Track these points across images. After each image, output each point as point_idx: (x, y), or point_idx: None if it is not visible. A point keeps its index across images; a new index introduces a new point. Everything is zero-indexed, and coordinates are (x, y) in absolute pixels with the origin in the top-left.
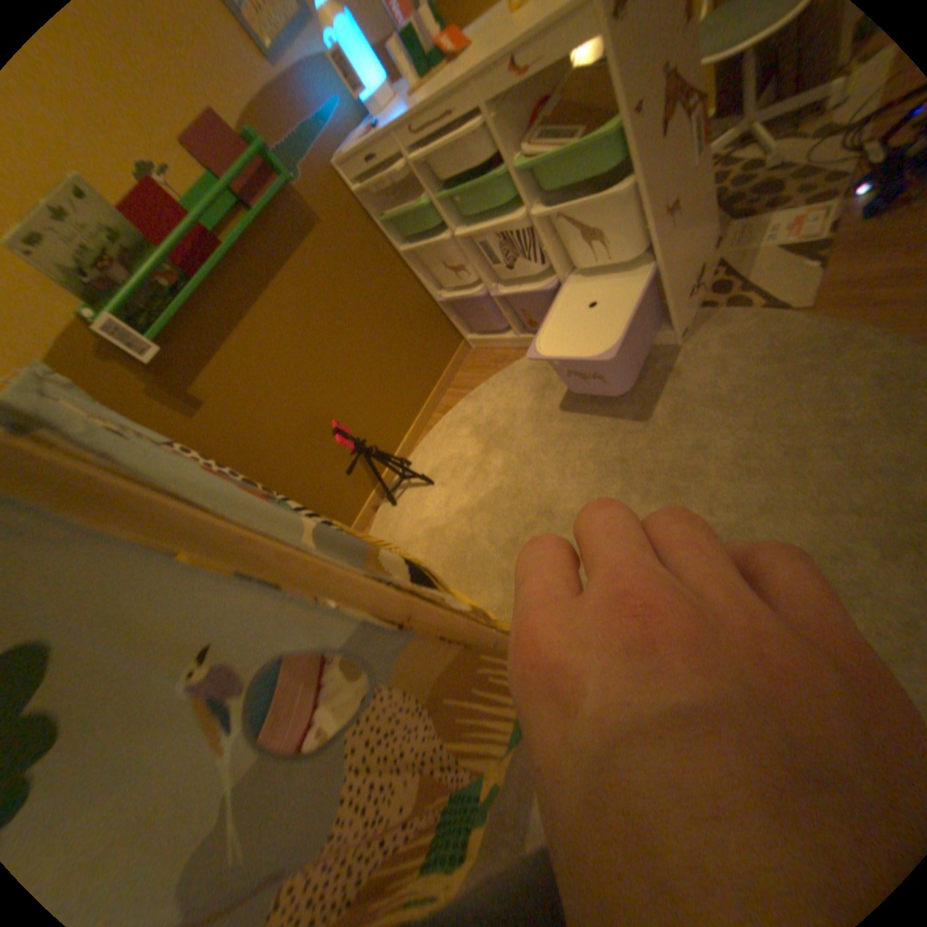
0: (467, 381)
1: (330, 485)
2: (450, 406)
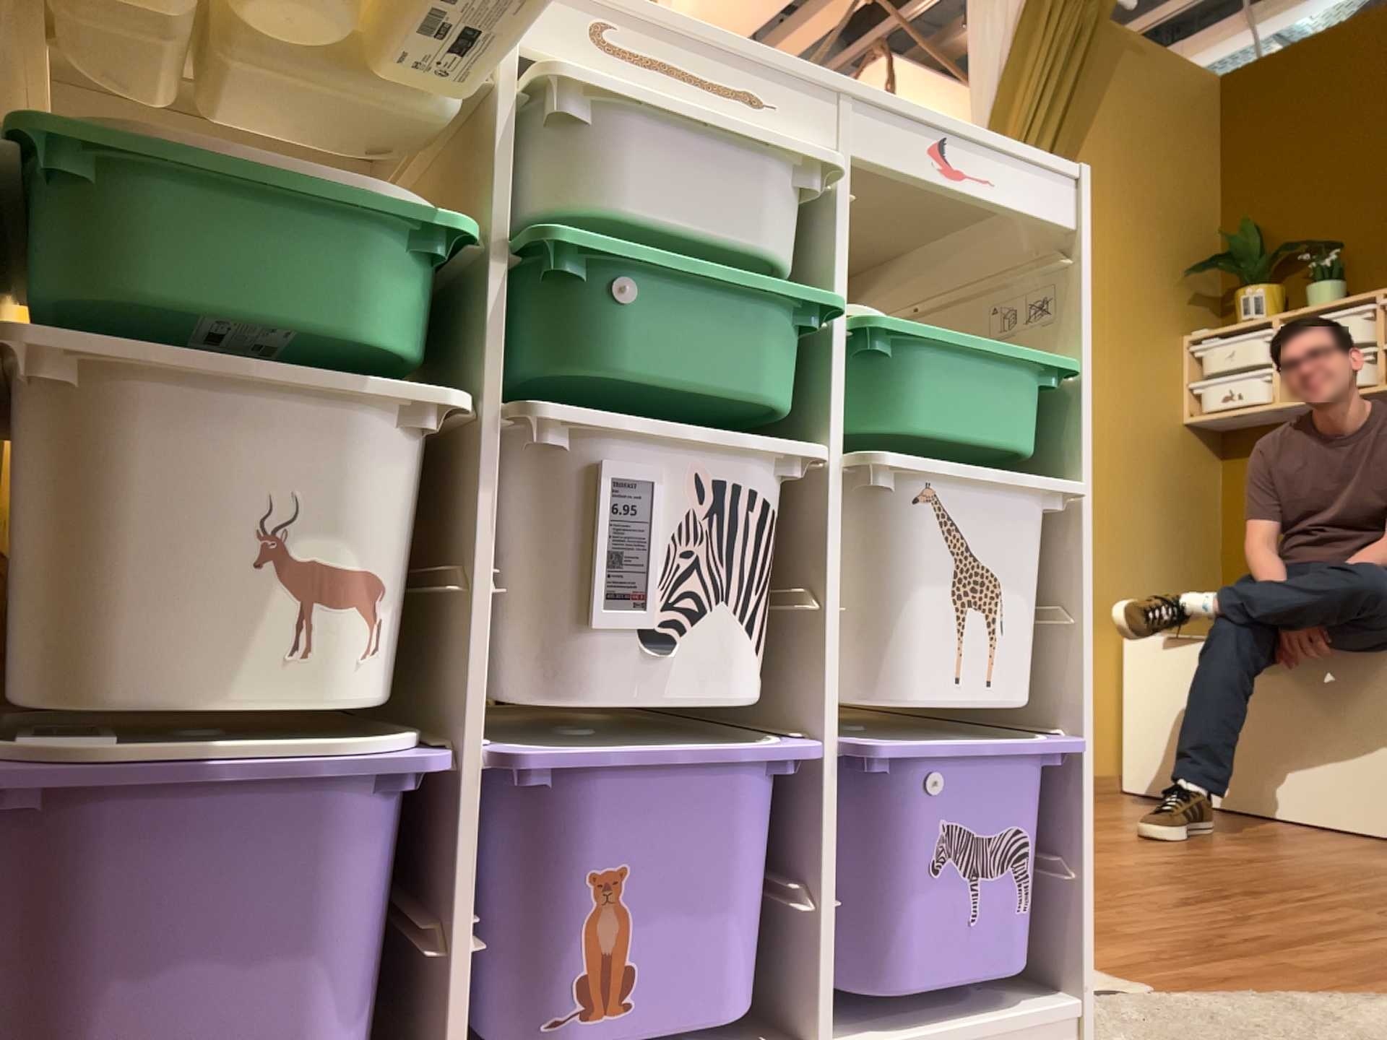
0: None
1: None
2: None
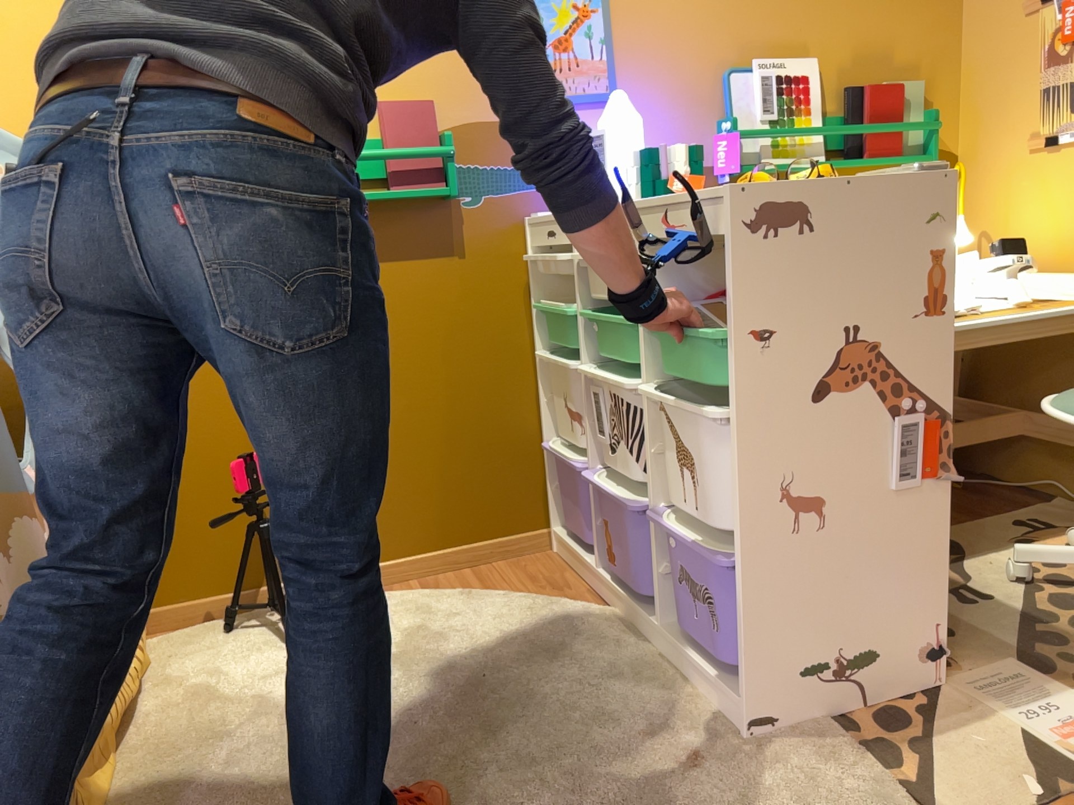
0: (495, 577)
1: (188, 522)
2: (439, 585)
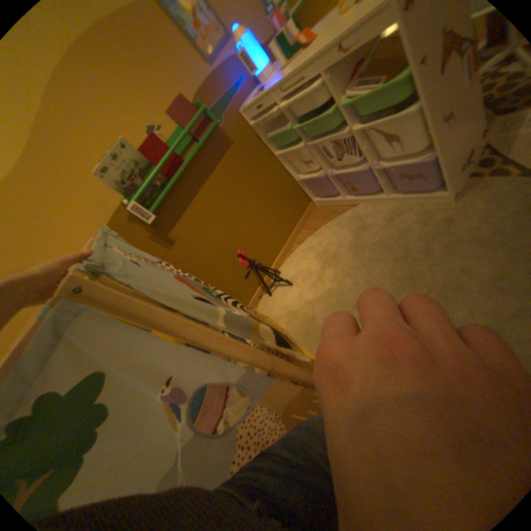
0: (314, 225)
1: (236, 283)
2: (303, 239)
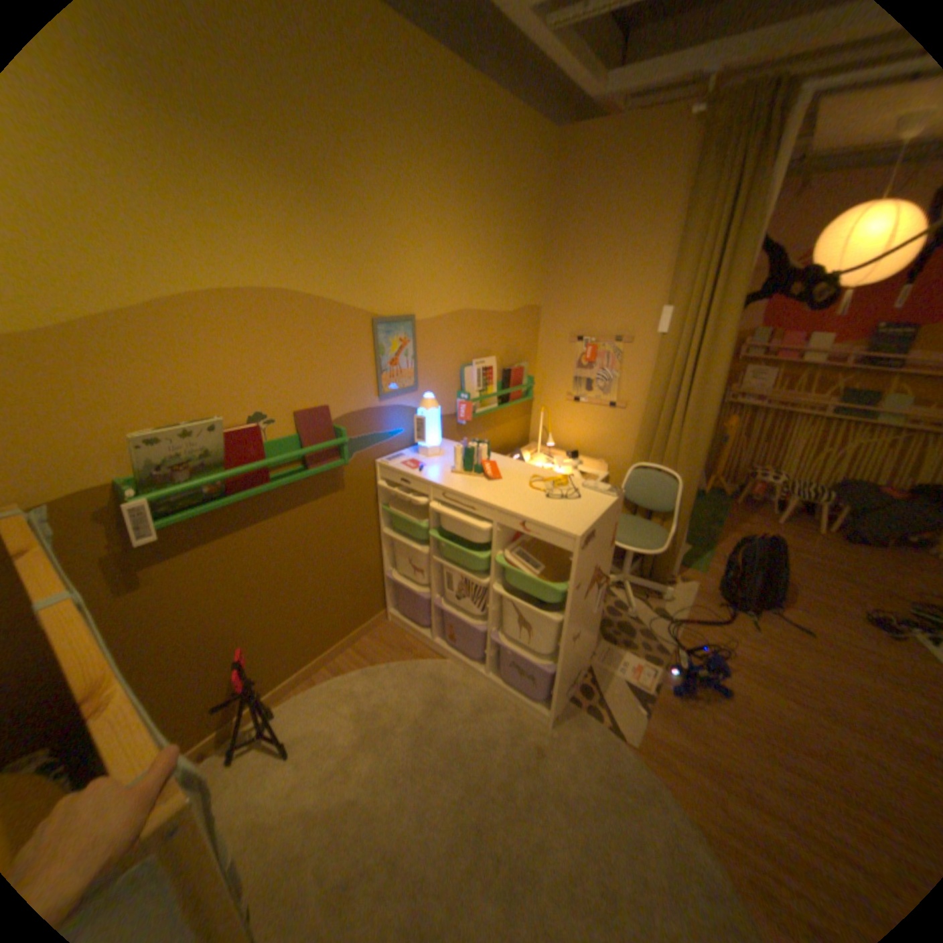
0: (370, 652)
1: (179, 712)
2: (342, 669)
